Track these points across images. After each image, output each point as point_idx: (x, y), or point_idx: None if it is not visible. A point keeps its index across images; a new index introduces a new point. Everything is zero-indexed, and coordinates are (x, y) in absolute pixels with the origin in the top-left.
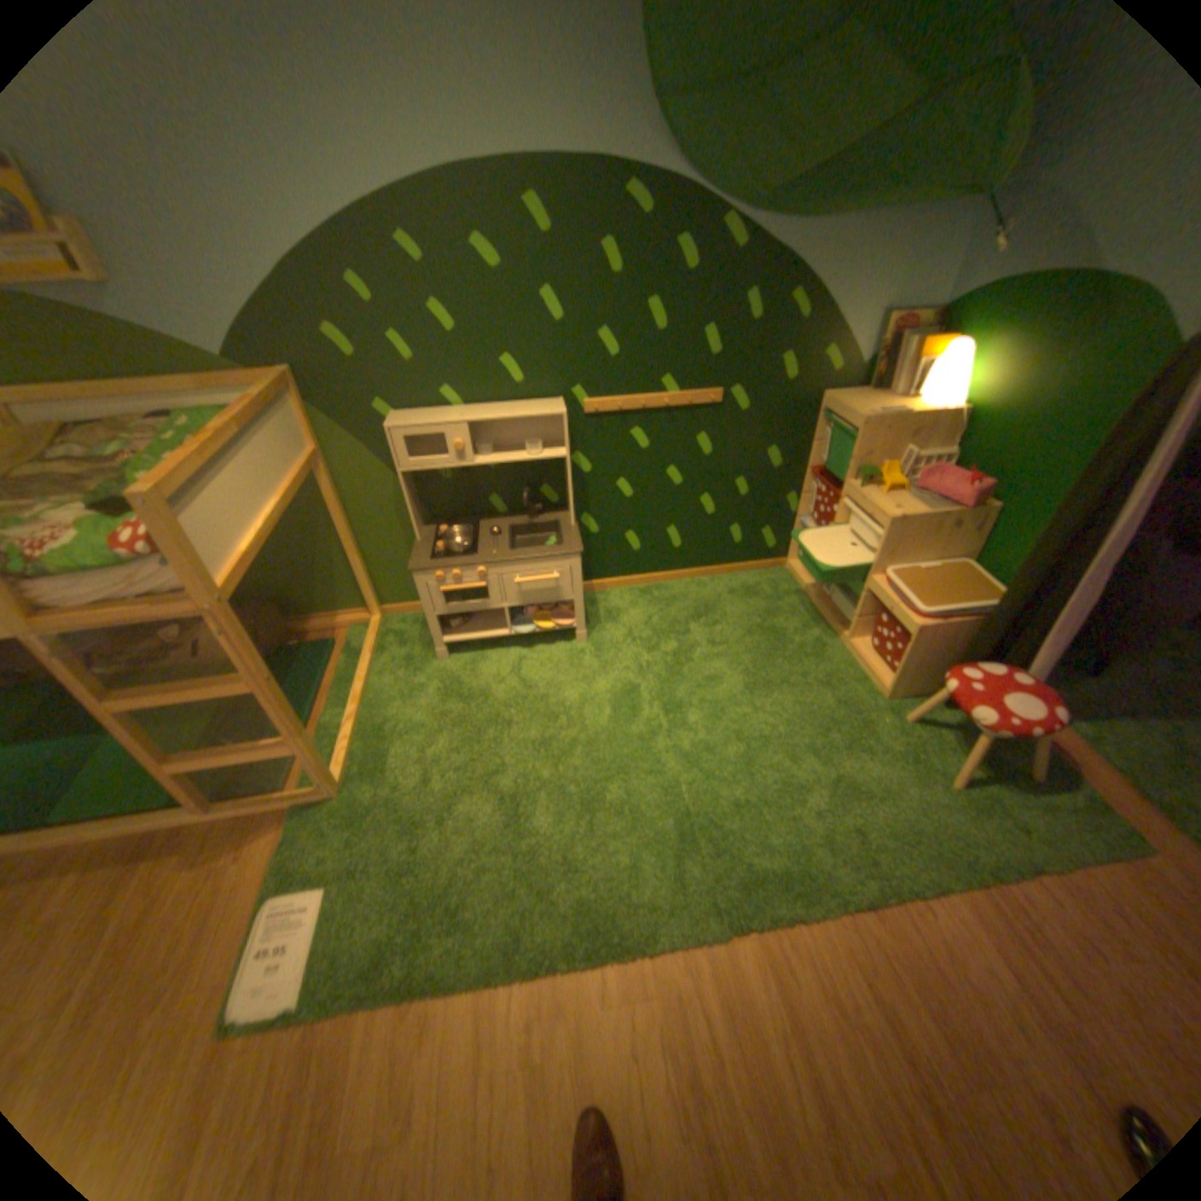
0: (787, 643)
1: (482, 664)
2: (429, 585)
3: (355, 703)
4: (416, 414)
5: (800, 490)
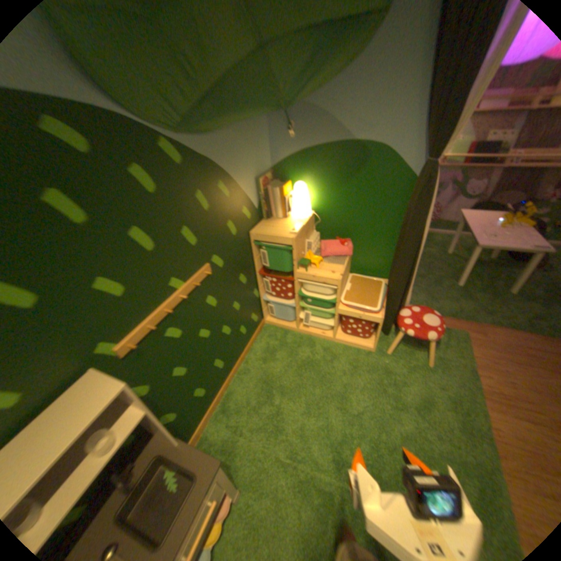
0: (317, 362)
1: None
2: None
3: None
4: None
5: (258, 284)
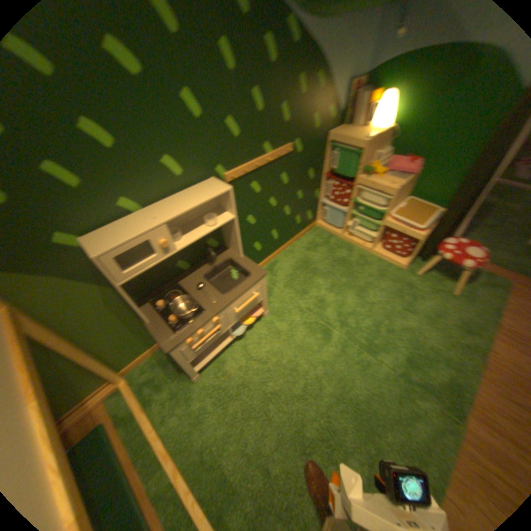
0: (350, 263)
1: (225, 366)
2: (183, 349)
3: (168, 459)
4: (107, 229)
5: (321, 186)
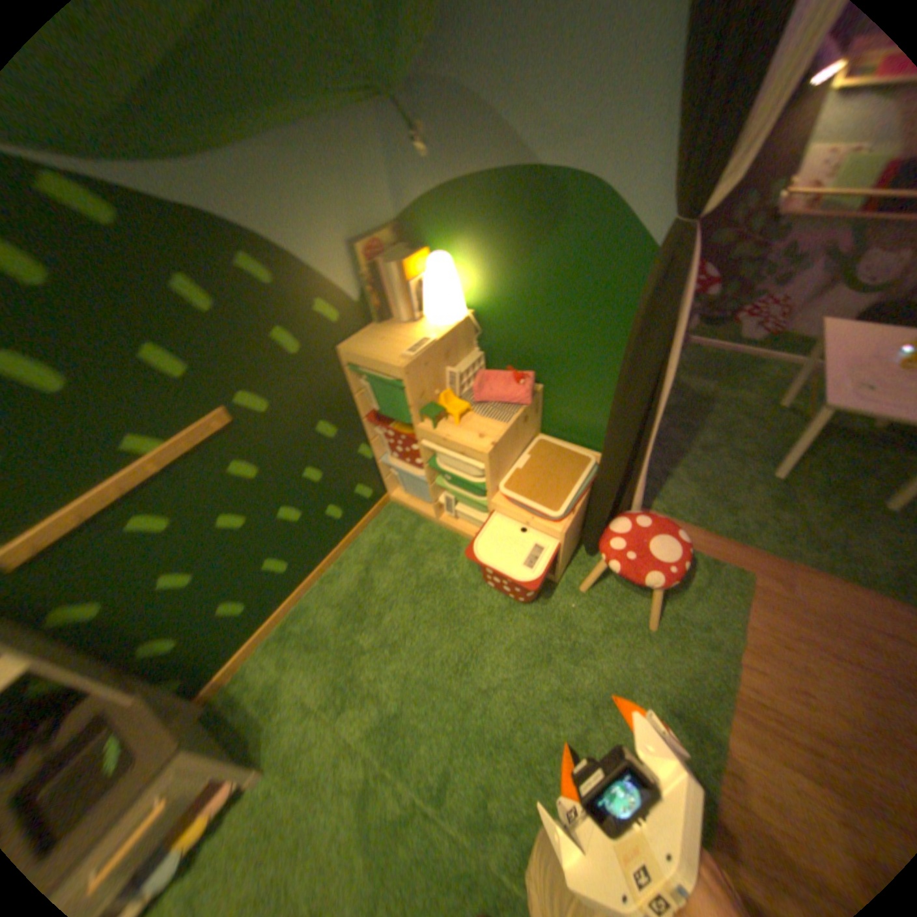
0: (452, 584)
1: None
2: None
3: None
4: None
5: (368, 437)
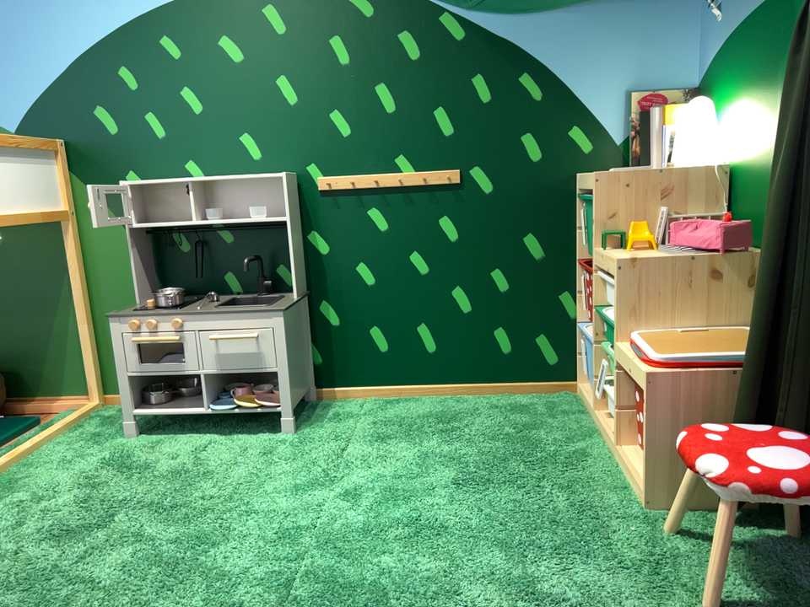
0: (539, 450)
1: (167, 444)
2: (124, 334)
3: (10, 457)
4: (159, 181)
5: (575, 287)
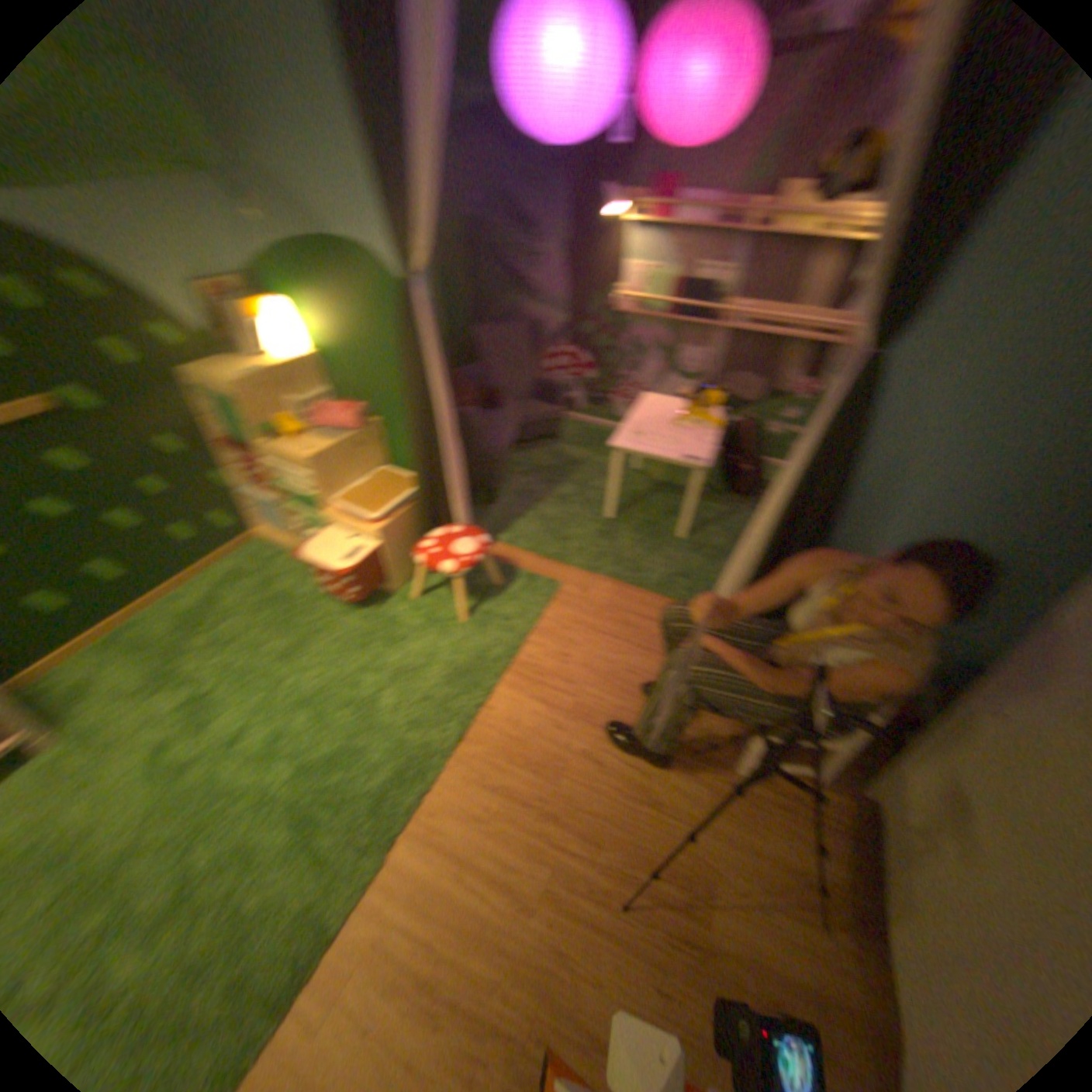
0: (292, 600)
1: None
2: None
3: None
4: None
5: (216, 465)
